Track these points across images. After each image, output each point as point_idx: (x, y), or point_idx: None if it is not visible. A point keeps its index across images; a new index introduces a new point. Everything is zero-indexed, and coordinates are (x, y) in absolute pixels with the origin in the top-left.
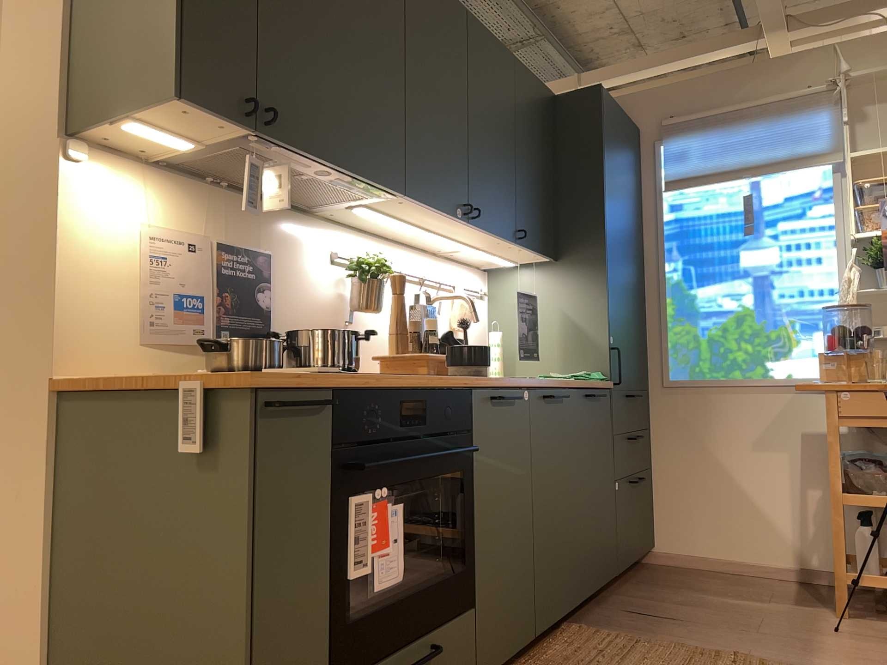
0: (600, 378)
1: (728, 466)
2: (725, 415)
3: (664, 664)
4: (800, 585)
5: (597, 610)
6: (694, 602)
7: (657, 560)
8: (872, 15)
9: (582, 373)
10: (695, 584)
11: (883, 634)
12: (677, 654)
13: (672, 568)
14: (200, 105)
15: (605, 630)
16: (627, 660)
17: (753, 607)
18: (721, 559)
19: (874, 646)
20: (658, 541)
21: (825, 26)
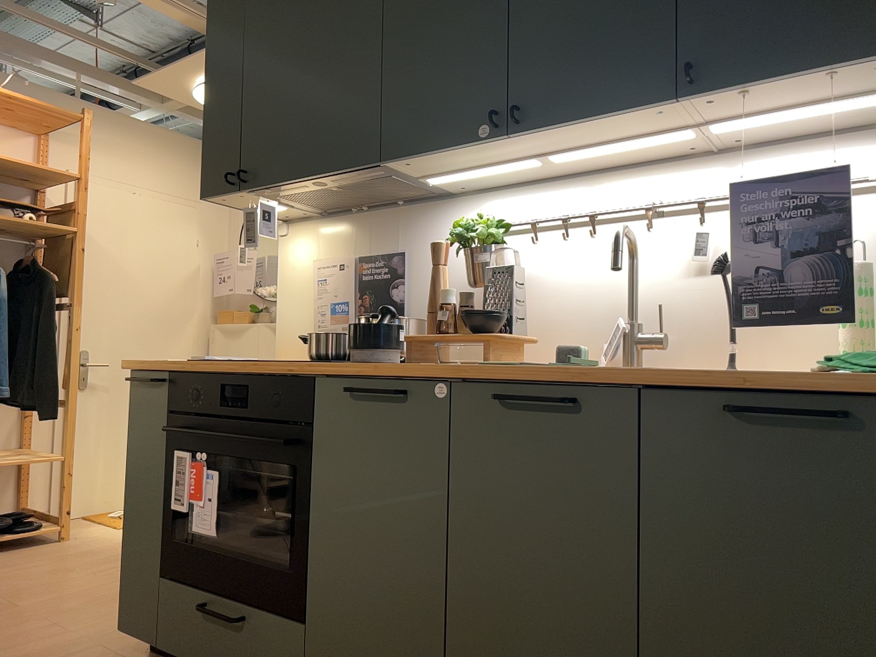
0: None
1: None
2: None
3: None
4: None
5: None
6: None
7: None
8: None
9: None
10: None
11: None
12: None
13: None
14: (216, 195)
15: None
16: None
17: None
18: None
19: None
20: None
21: None
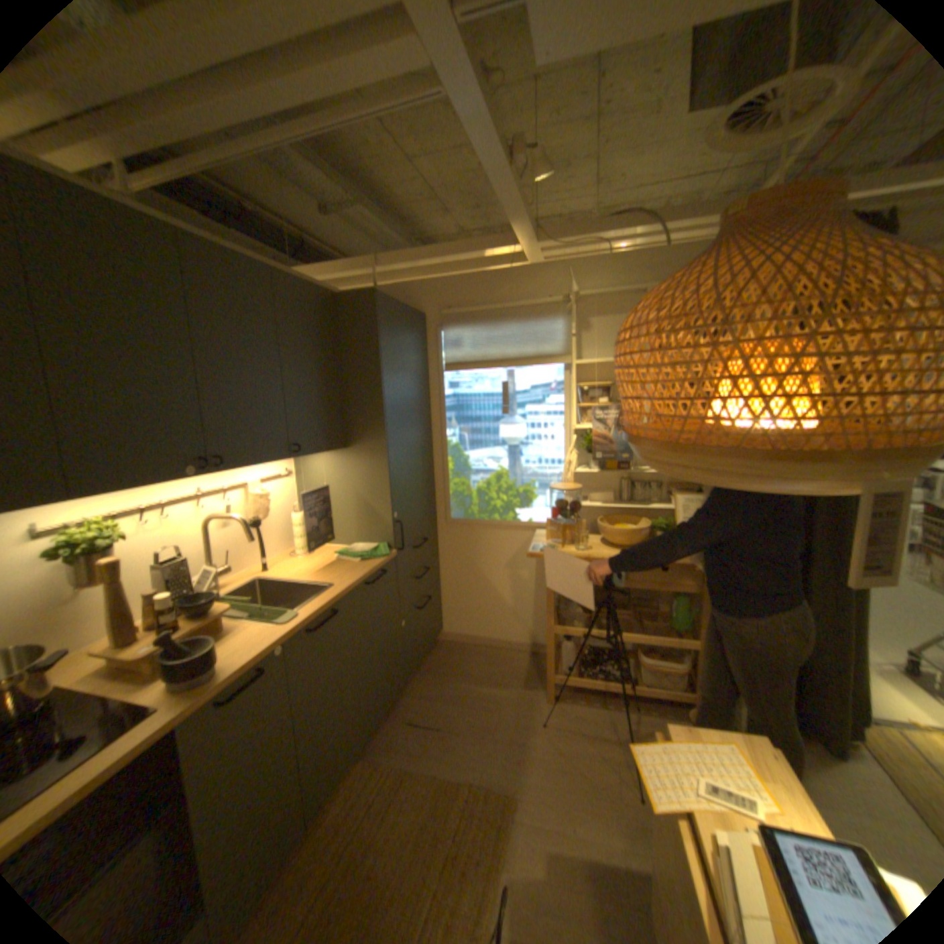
0: (382, 556)
1: (489, 580)
2: (488, 545)
3: (412, 822)
4: (530, 660)
5: (384, 728)
6: (457, 700)
7: (443, 640)
8: (601, 240)
9: (369, 550)
10: (463, 671)
11: (572, 726)
12: (426, 801)
13: (453, 647)
14: None
15: (381, 766)
16: (385, 822)
17: (495, 700)
18: (484, 639)
19: (564, 747)
20: (444, 627)
21: (566, 243)
